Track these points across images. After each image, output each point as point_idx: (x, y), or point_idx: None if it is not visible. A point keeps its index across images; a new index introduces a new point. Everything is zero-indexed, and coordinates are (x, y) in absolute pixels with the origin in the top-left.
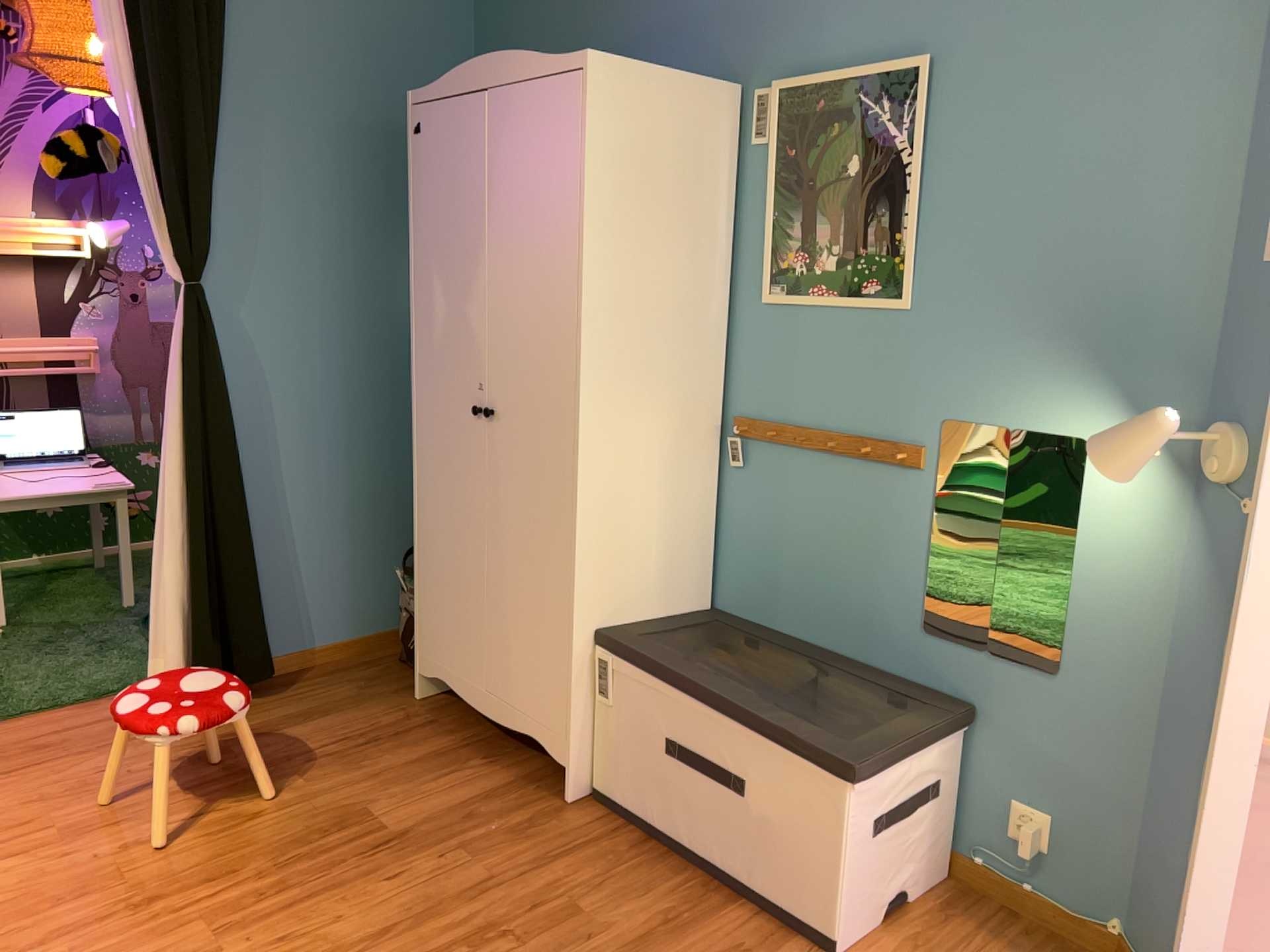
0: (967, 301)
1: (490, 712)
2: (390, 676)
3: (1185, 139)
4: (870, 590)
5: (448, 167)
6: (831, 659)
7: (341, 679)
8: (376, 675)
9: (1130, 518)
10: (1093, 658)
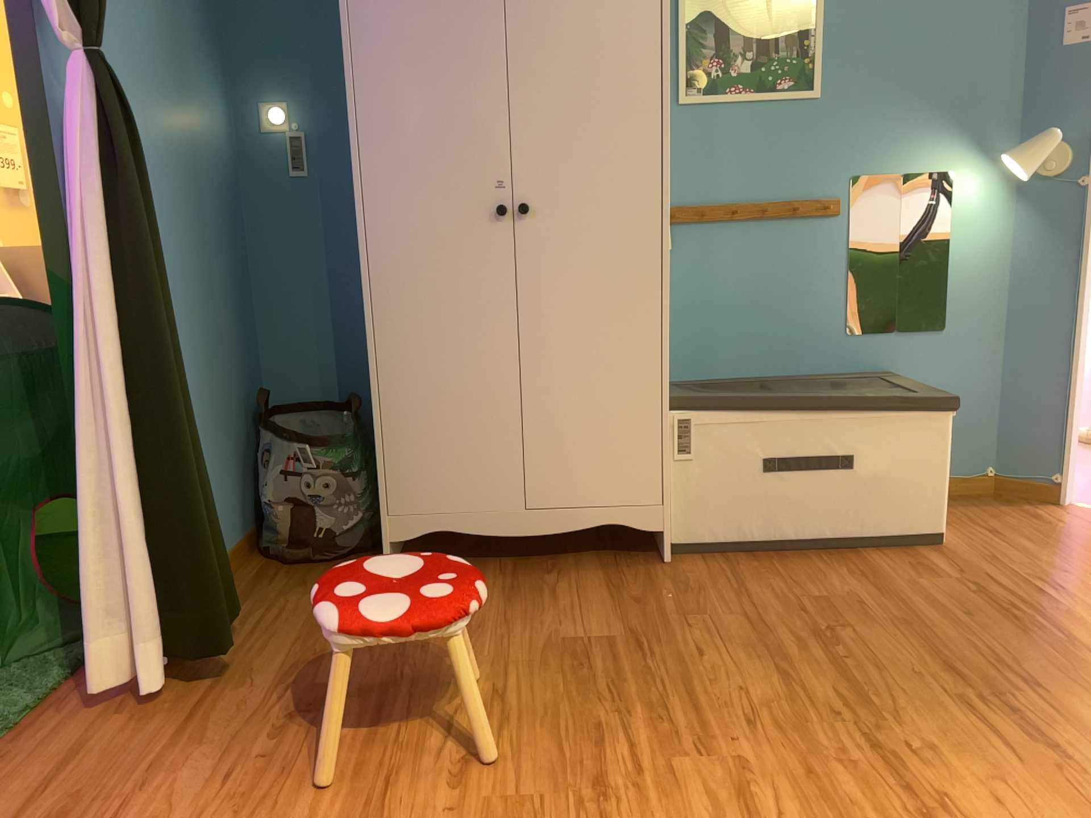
0: (863, 88)
1: (534, 526)
2: (314, 568)
3: None
4: (800, 318)
5: None
6: (794, 374)
7: (271, 590)
8: (298, 574)
9: (982, 216)
10: (965, 312)
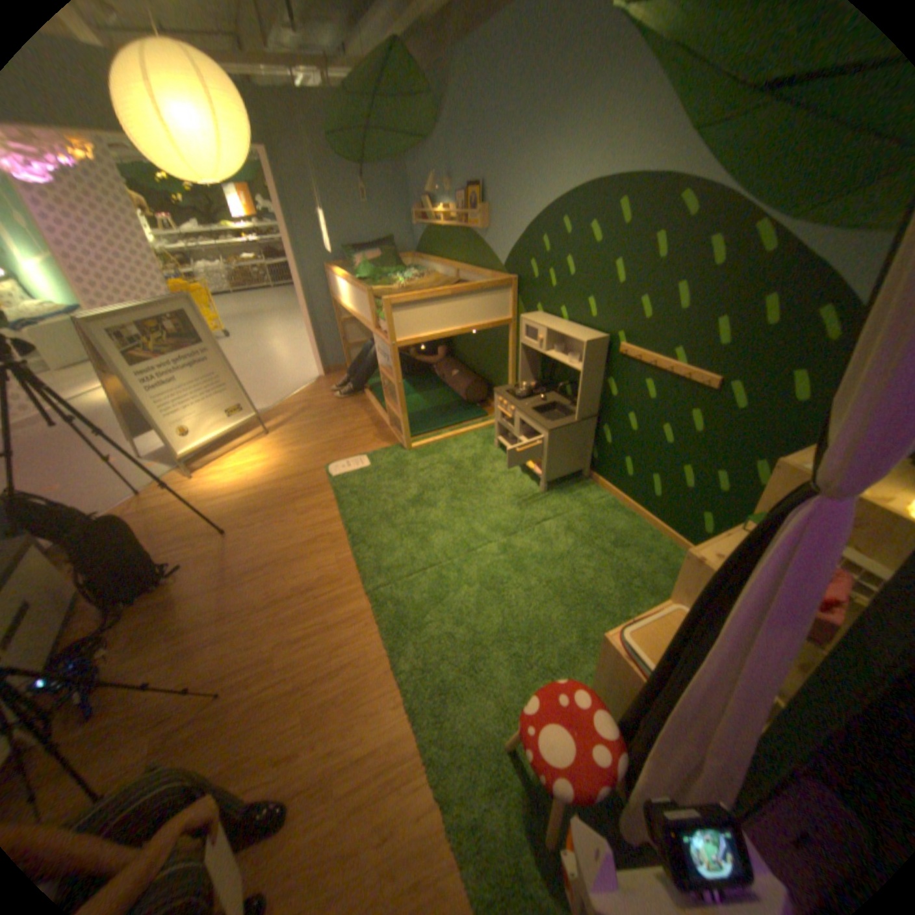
0: None
1: None
2: None
3: None
4: None
5: None
6: None
7: None
8: None
9: None
10: None
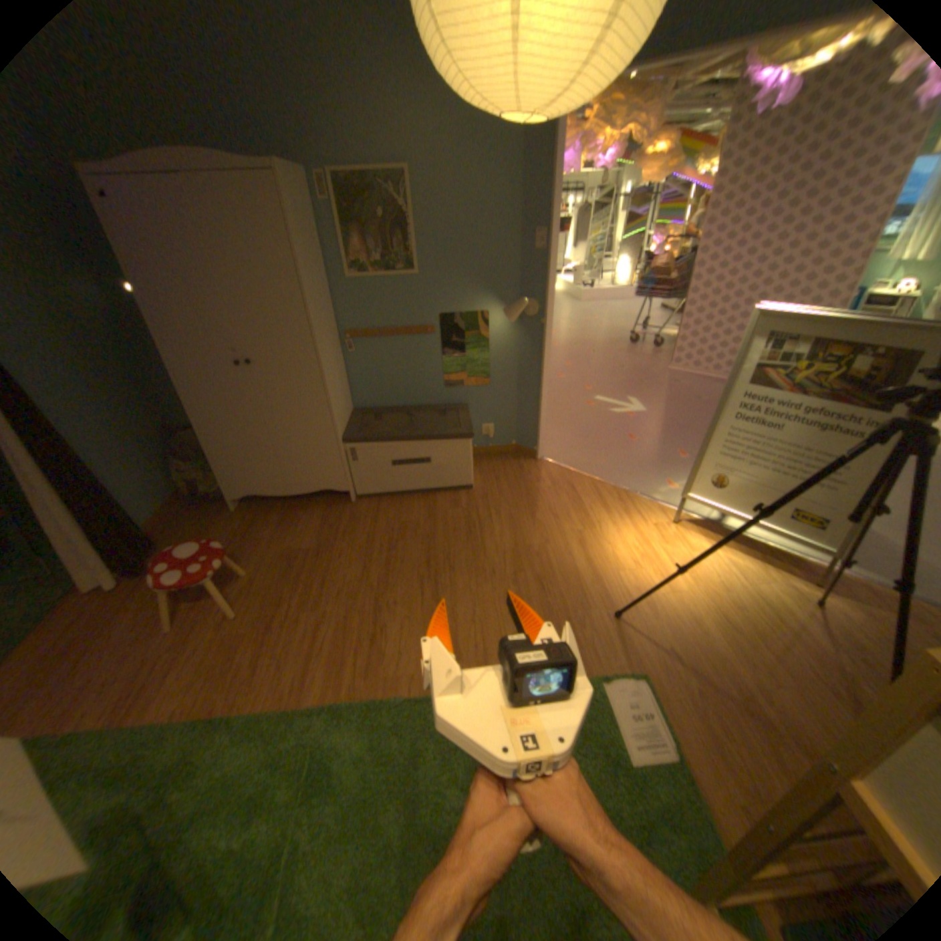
0: (440, 268)
1: (294, 492)
2: (202, 512)
3: (504, 206)
4: (422, 381)
5: (152, 223)
6: (419, 409)
7: (179, 527)
8: (193, 516)
9: (503, 332)
10: (498, 376)
